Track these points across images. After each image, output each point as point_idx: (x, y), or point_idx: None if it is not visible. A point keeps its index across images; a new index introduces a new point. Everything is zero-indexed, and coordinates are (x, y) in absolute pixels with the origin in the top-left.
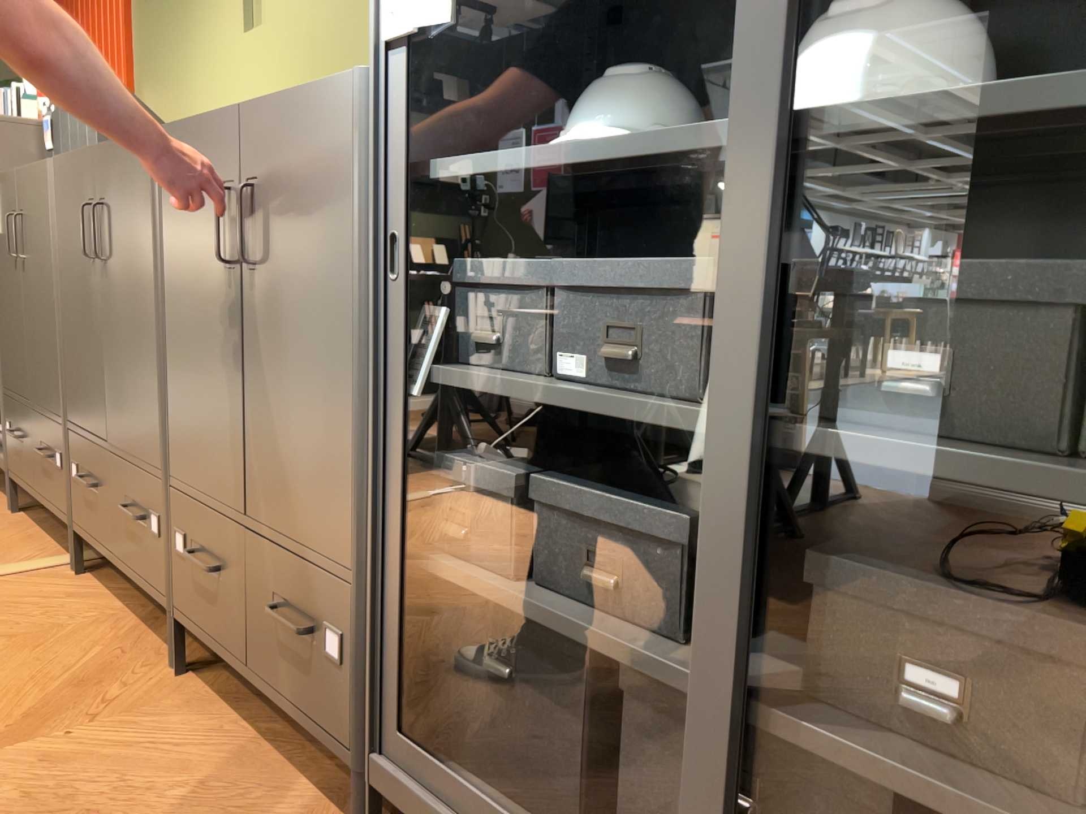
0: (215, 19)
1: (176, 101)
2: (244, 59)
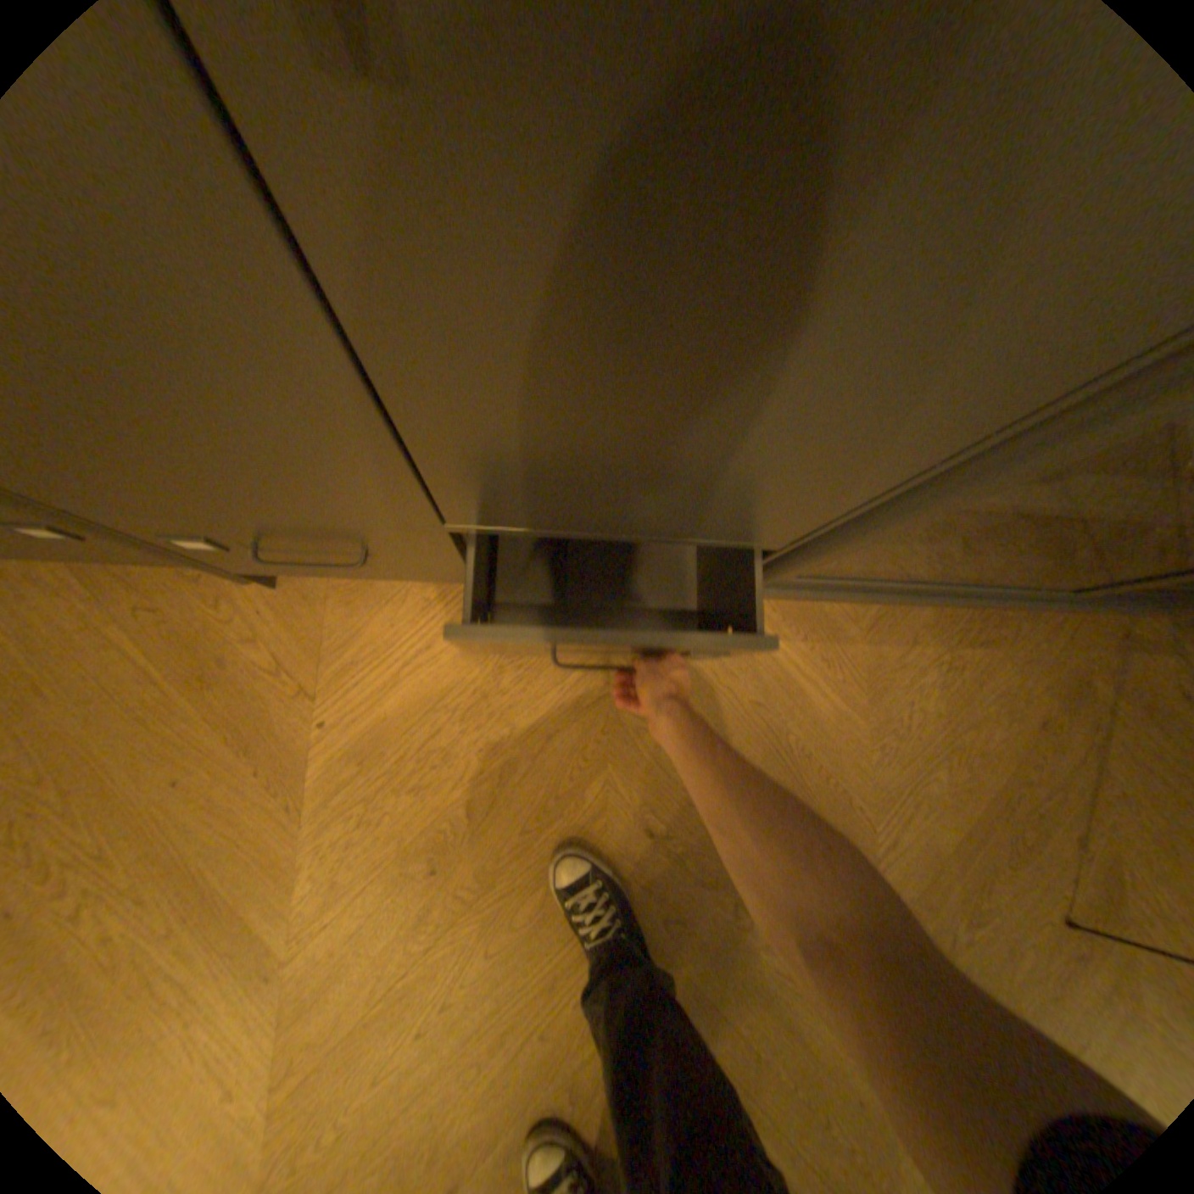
0: None
1: None
2: None
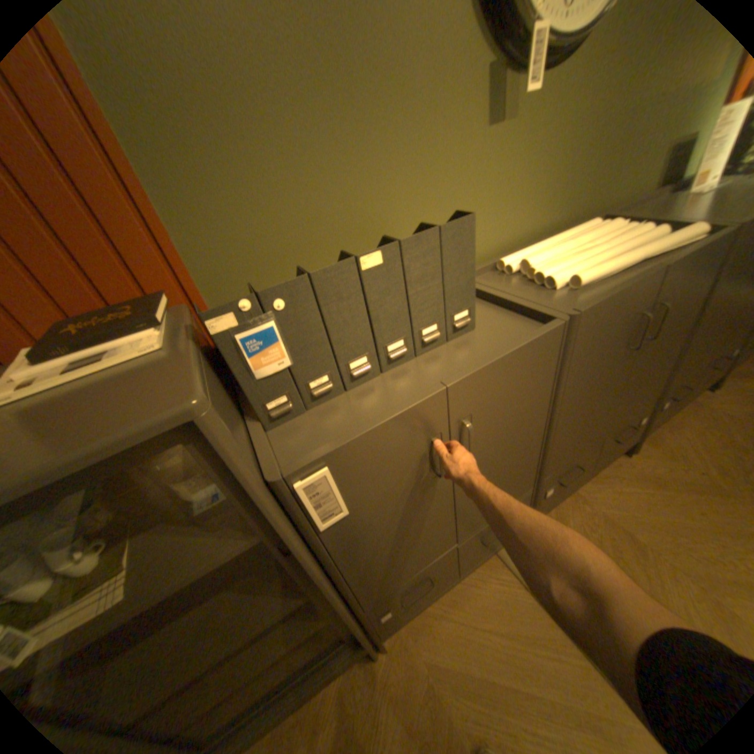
0: (429, 102)
1: (337, 218)
2: (487, 152)
